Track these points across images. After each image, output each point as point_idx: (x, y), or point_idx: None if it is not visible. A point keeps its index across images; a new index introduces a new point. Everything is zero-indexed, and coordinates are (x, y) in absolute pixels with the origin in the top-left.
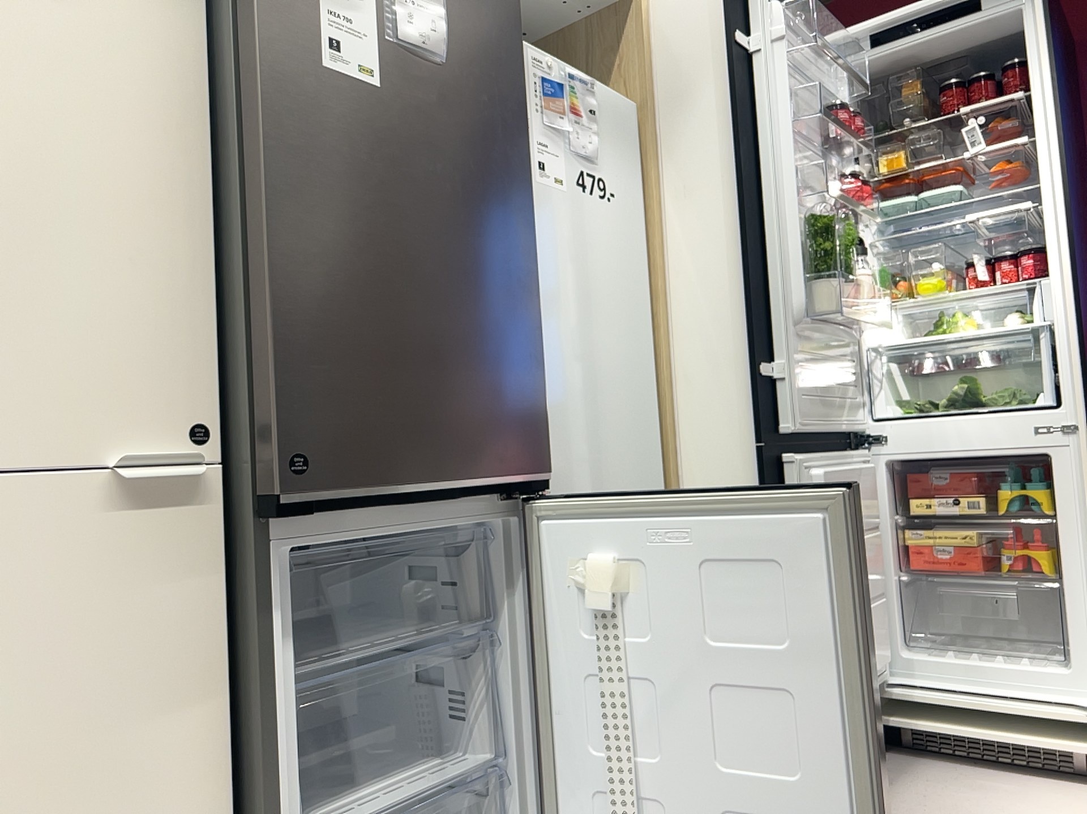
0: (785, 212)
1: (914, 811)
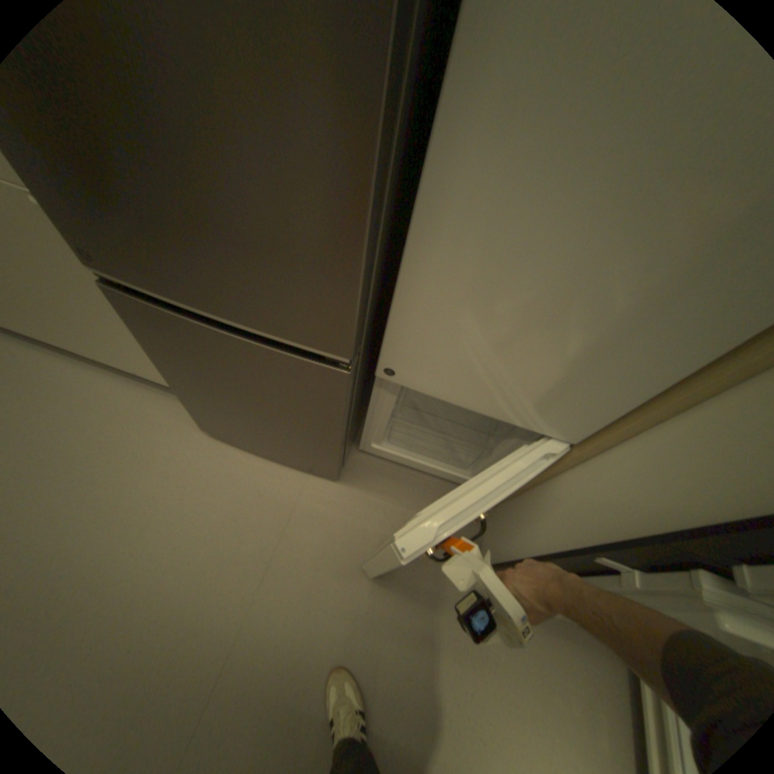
0: None
1: (531, 655)
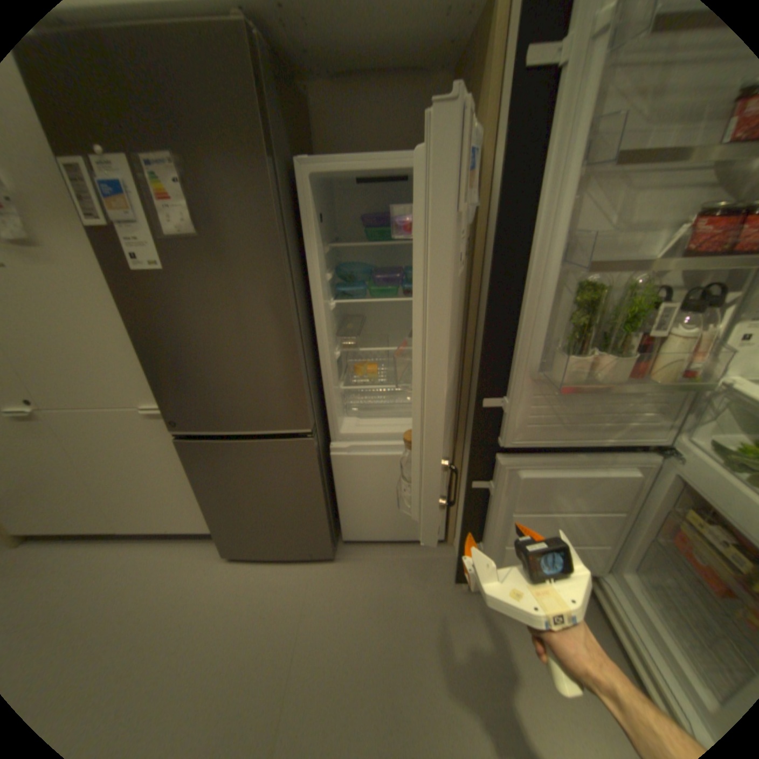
0: (548, 276)
1: (526, 640)
